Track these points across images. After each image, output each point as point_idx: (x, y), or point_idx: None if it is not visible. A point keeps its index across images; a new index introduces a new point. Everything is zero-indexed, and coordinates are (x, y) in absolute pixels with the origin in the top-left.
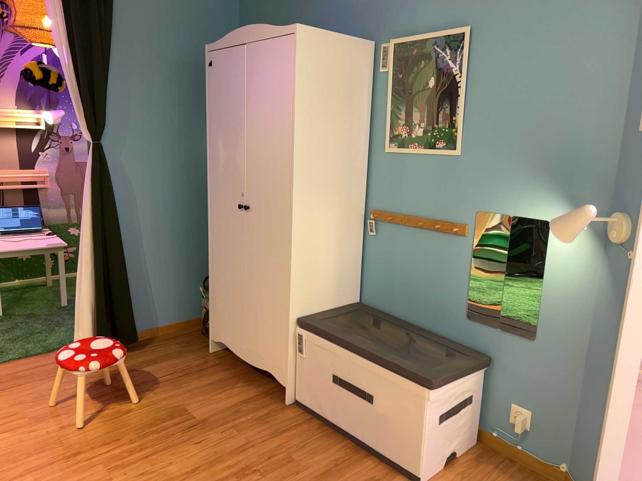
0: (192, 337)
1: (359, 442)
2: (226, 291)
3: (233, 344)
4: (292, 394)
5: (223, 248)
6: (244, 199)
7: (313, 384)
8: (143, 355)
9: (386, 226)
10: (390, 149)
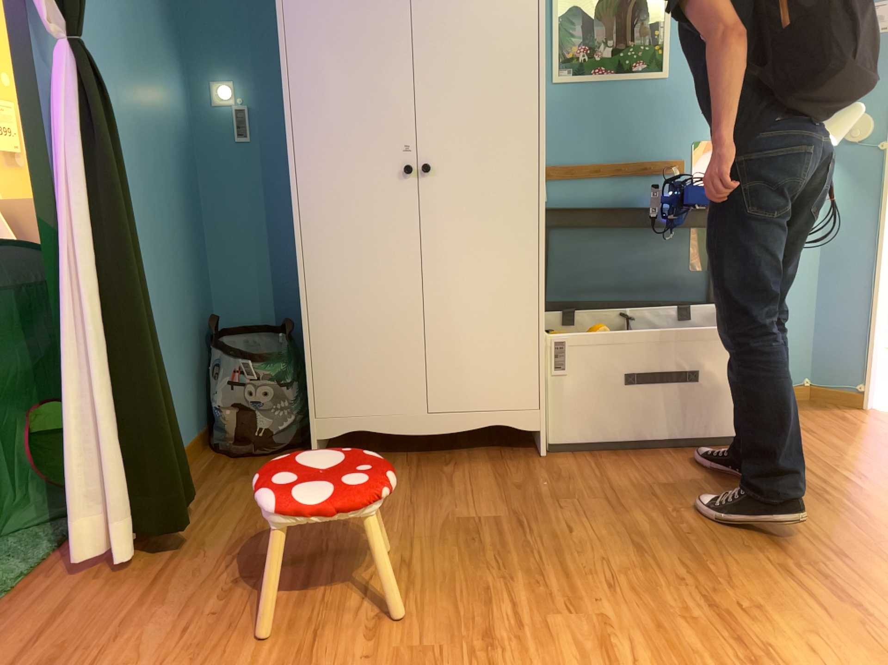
0: (235, 465)
1: (671, 444)
2: (367, 332)
3: (394, 418)
4: (545, 437)
5: (351, 257)
6: (413, 158)
7: (579, 406)
8: (216, 514)
9: (562, 185)
10: (562, 79)
